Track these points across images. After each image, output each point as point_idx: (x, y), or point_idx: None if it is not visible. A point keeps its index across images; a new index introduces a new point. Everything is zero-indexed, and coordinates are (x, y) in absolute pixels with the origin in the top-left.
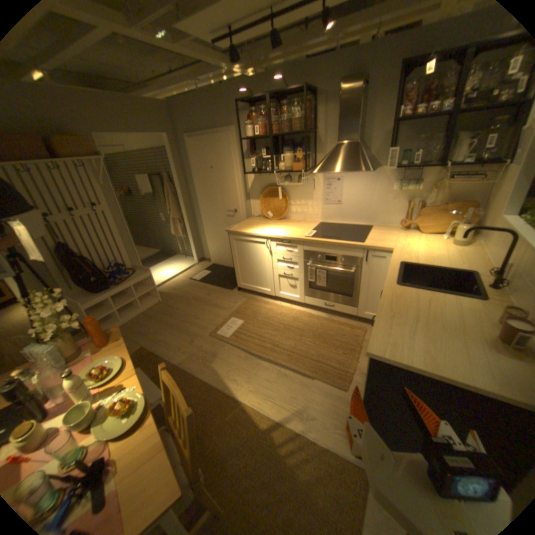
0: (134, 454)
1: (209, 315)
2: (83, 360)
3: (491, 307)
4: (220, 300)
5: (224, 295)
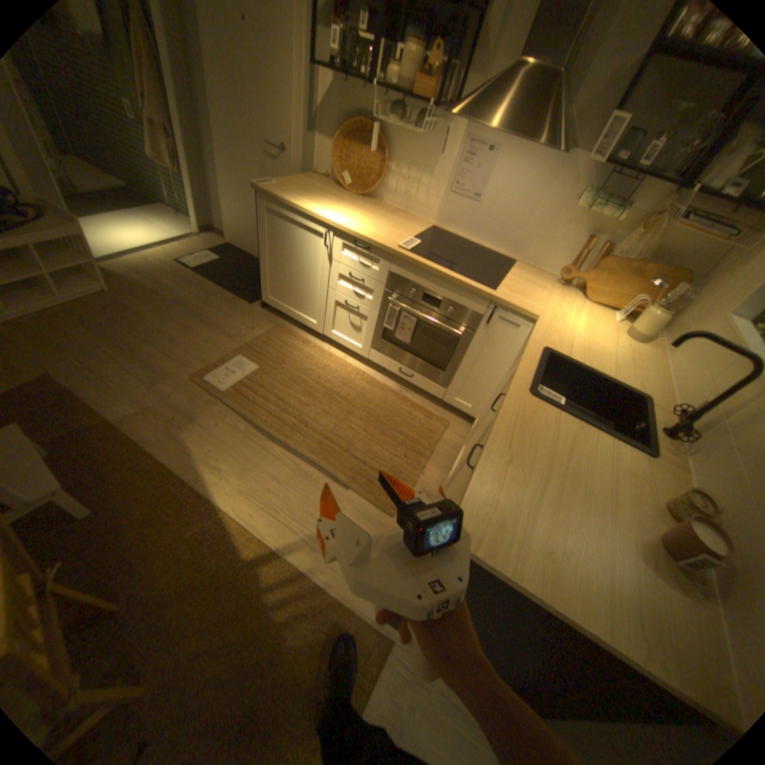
0: None
1: (198, 341)
2: None
3: (660, 473)
4: (224, 317)
5: (235, 311)
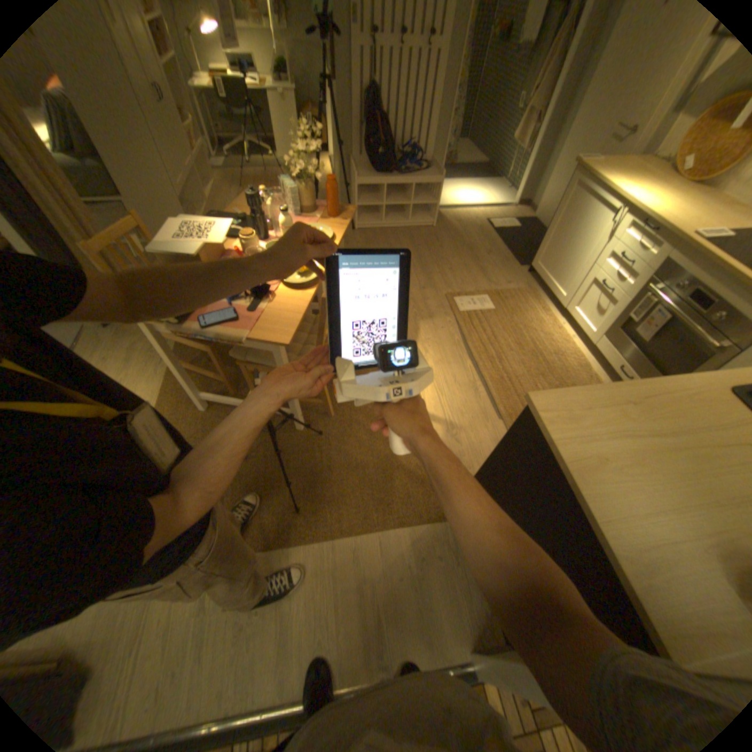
0: (285, 302)
1: (465, 276)
2: (311, 219)
3: None
4: (494, 268)
5: (504, 266)
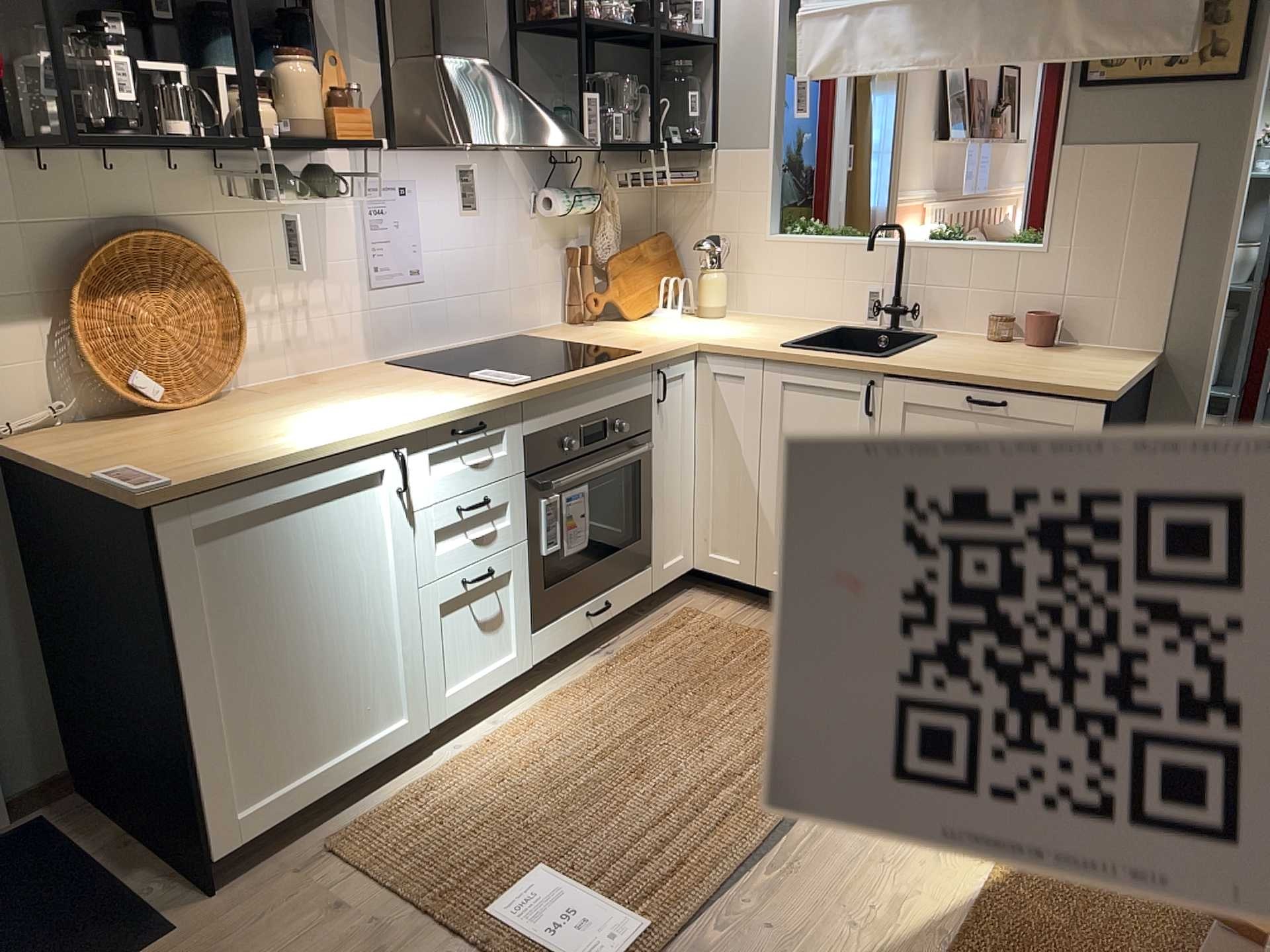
0: None
1: None
2: None
3: (953, 338)
4: None
5: None
